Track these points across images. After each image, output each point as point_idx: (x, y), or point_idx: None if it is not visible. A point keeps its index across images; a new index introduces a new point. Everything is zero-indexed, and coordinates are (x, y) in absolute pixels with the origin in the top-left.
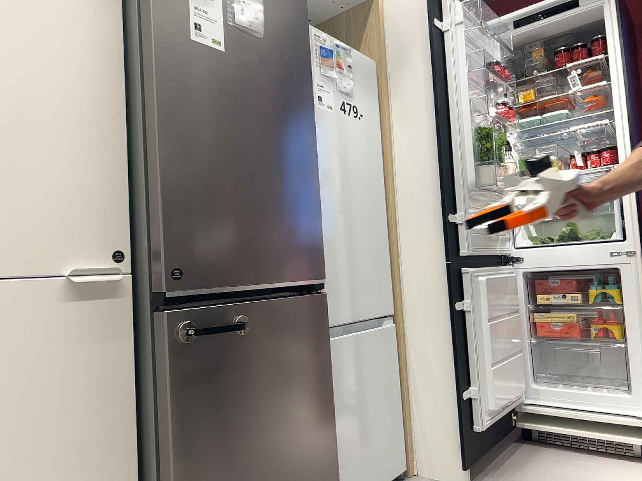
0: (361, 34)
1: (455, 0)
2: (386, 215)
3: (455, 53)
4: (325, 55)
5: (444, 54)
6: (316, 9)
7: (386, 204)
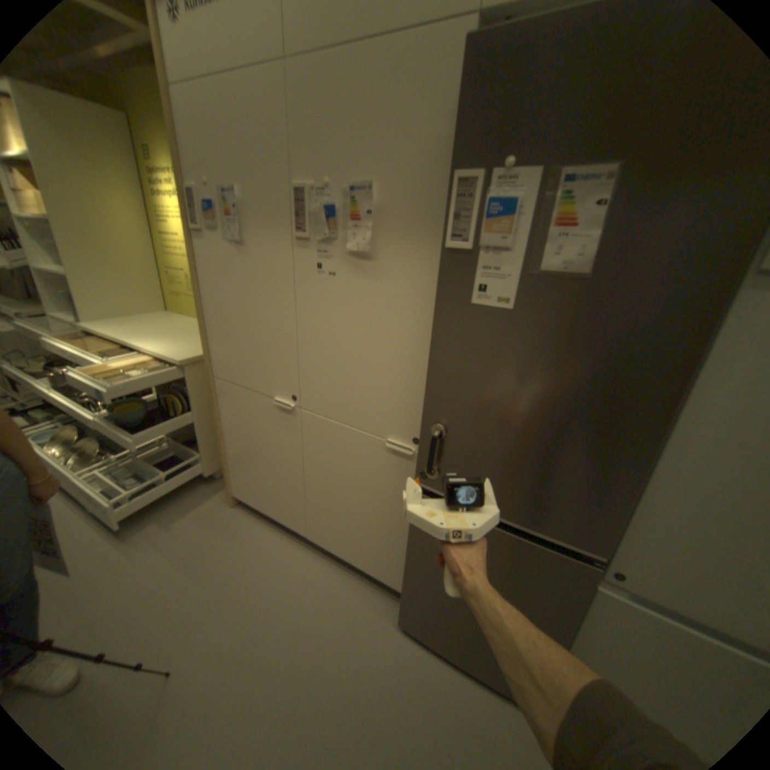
0: None
1: None
2: None
3: None
4: None
5: None
6: None
7: None
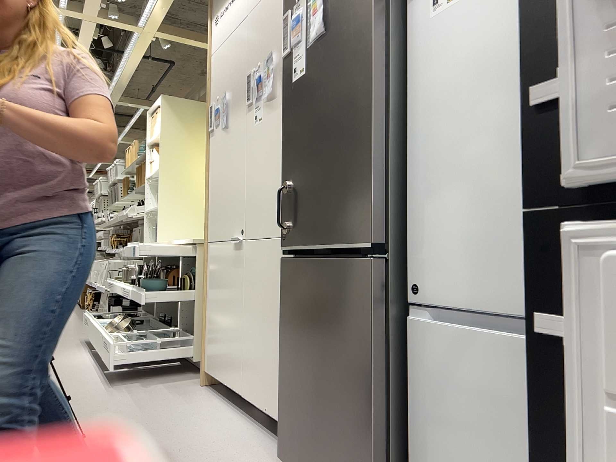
0: None
1: None
2: None
3: None
4: None
5: None
6: None
7: None
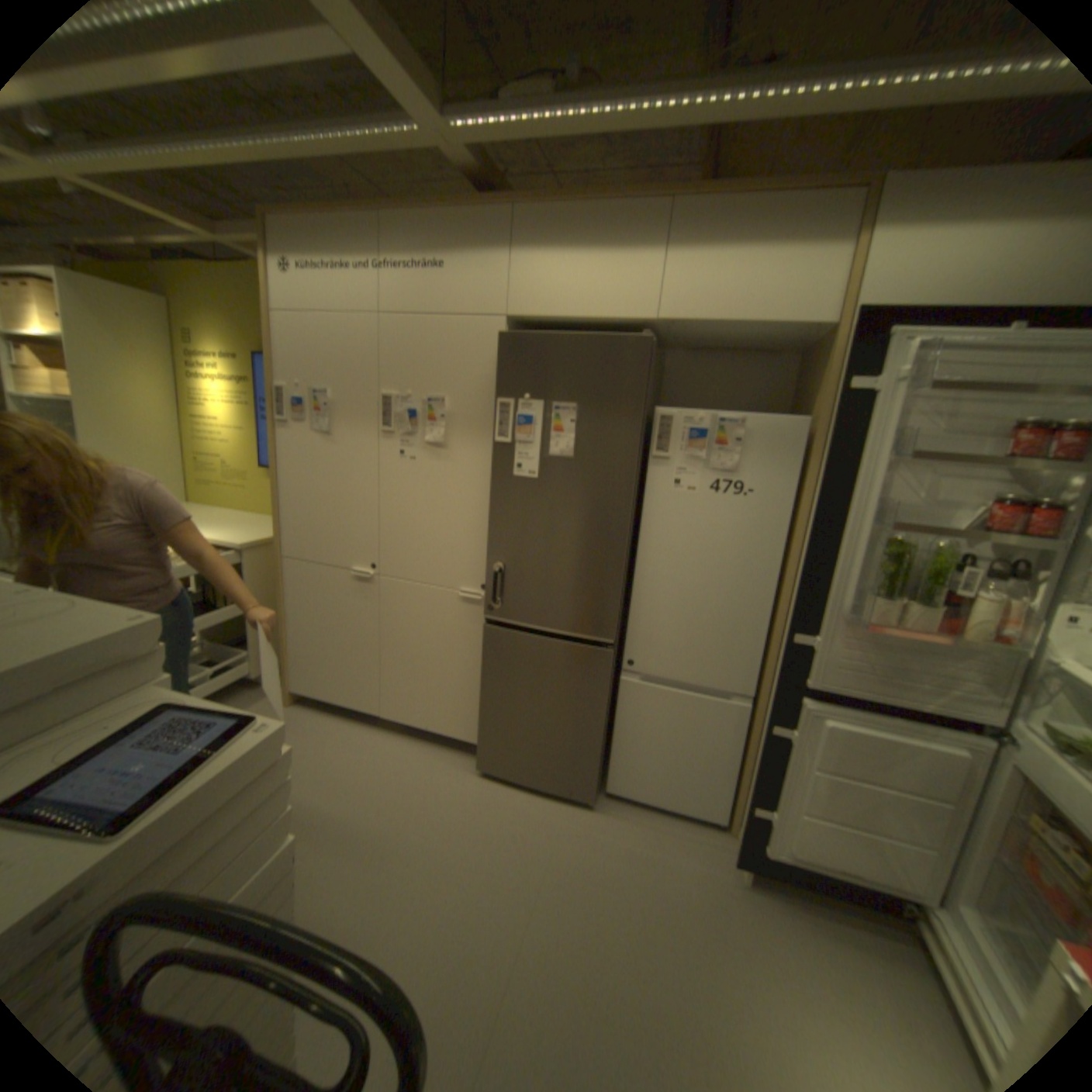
0: (824, 370)
1: (918, 336)
2: (780, 598)
3: (881, 427)
4: (696, 436)
5: (865, 426)
6: (790, 337)
7: (782, 586)
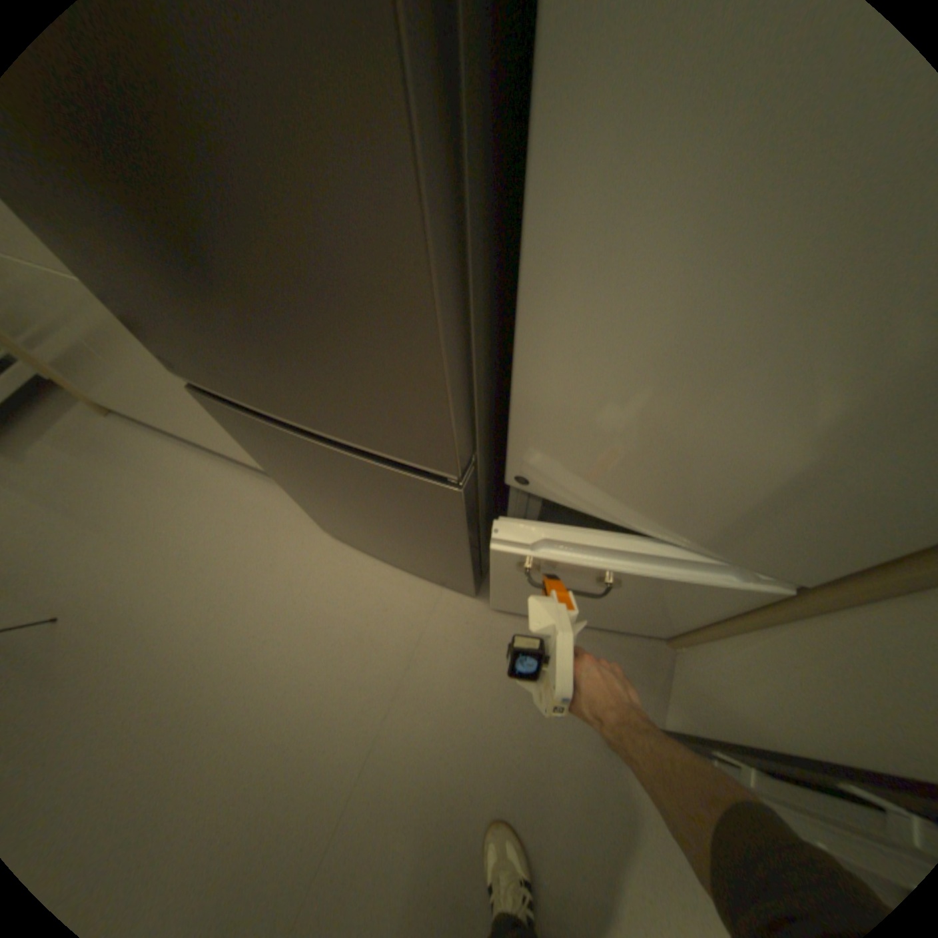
0: None
1: None
2: None
3: None
4: None
5: None
6: None
7: None
